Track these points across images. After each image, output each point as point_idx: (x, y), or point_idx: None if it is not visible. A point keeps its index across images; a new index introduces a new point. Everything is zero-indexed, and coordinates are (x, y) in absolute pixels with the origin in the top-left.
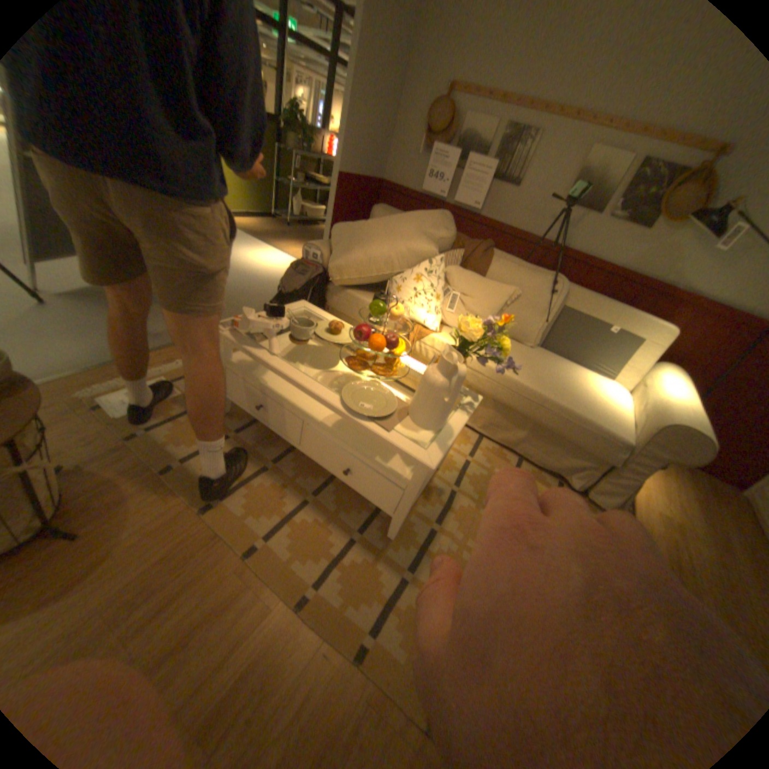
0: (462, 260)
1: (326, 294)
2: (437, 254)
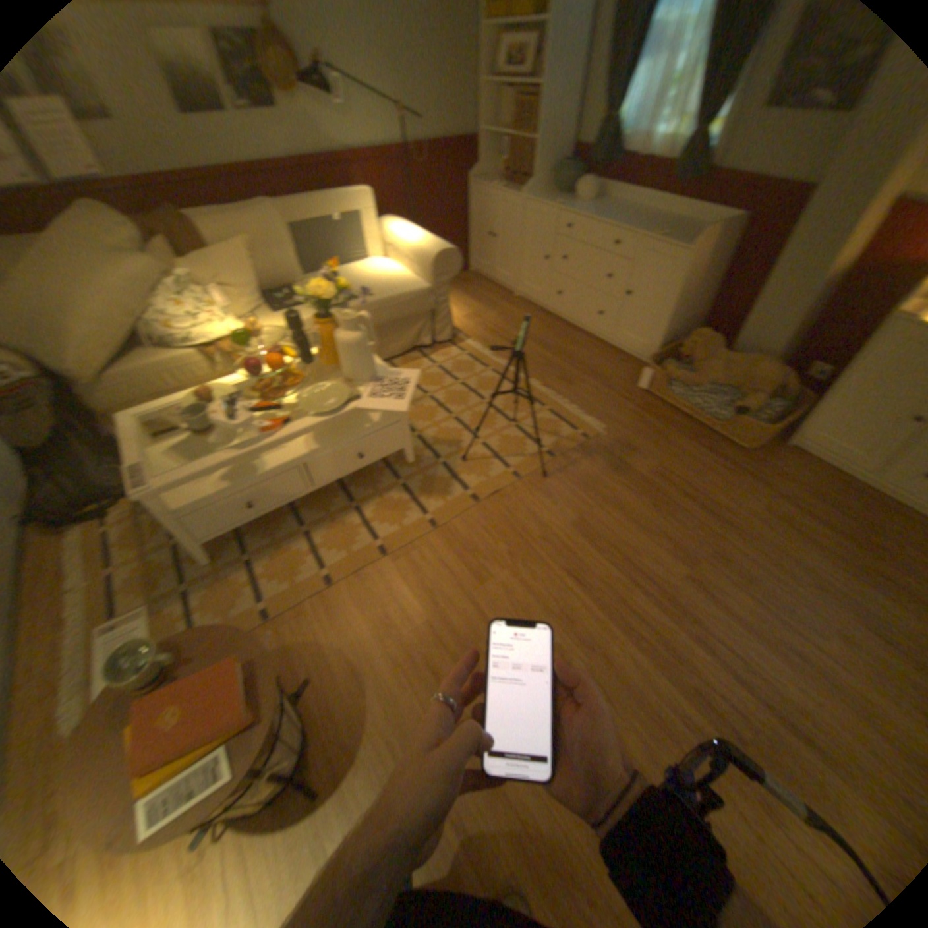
0: (164, 246)
1: (79, 403)
2: (130, 259)
